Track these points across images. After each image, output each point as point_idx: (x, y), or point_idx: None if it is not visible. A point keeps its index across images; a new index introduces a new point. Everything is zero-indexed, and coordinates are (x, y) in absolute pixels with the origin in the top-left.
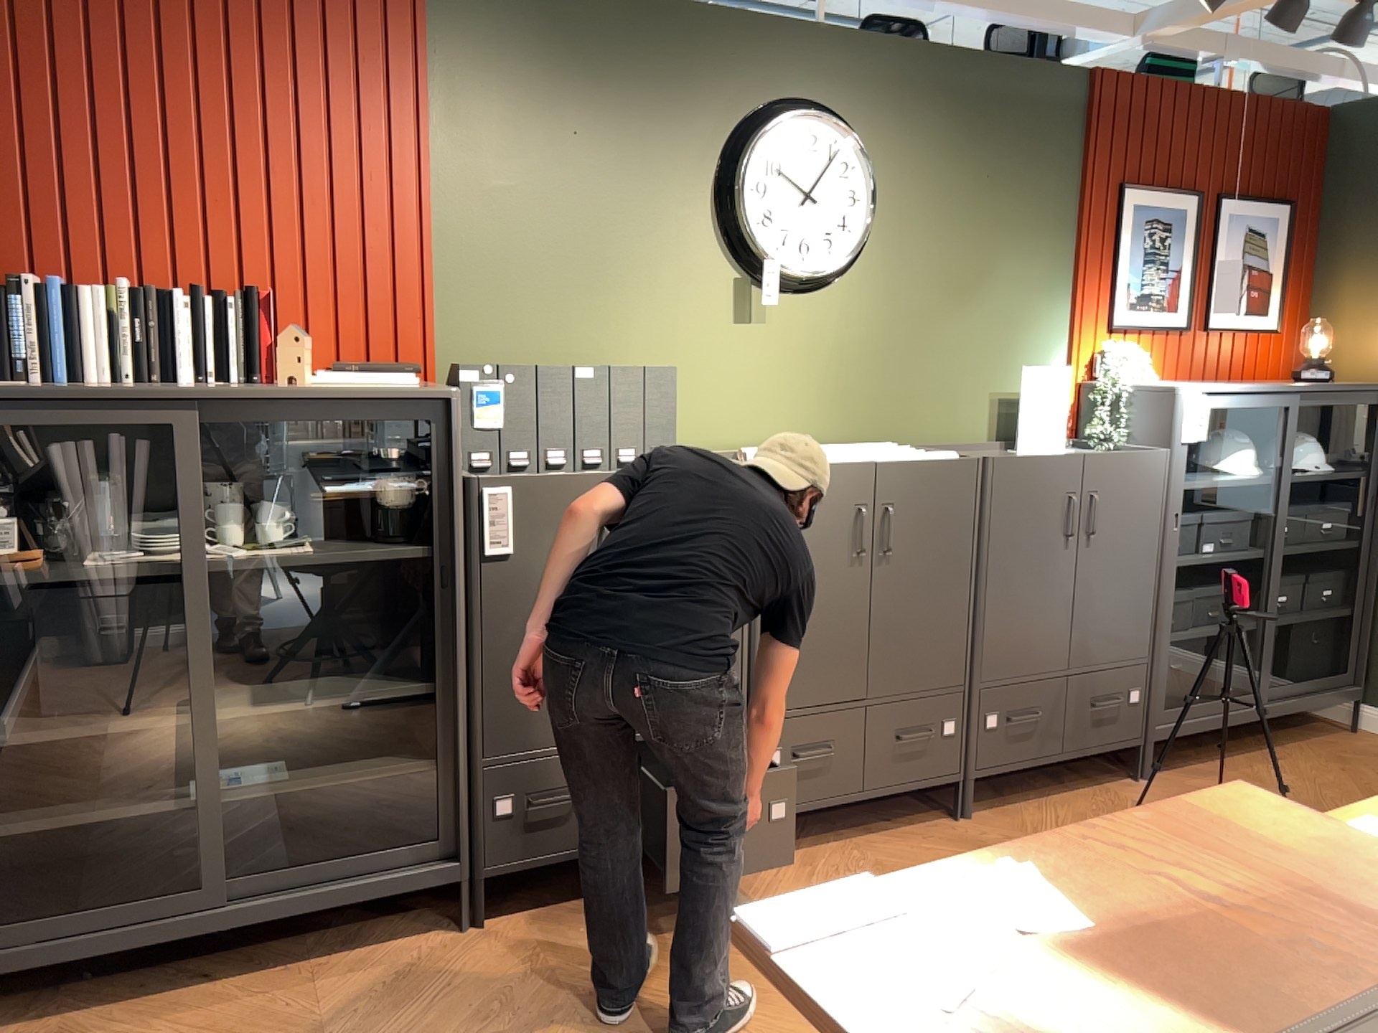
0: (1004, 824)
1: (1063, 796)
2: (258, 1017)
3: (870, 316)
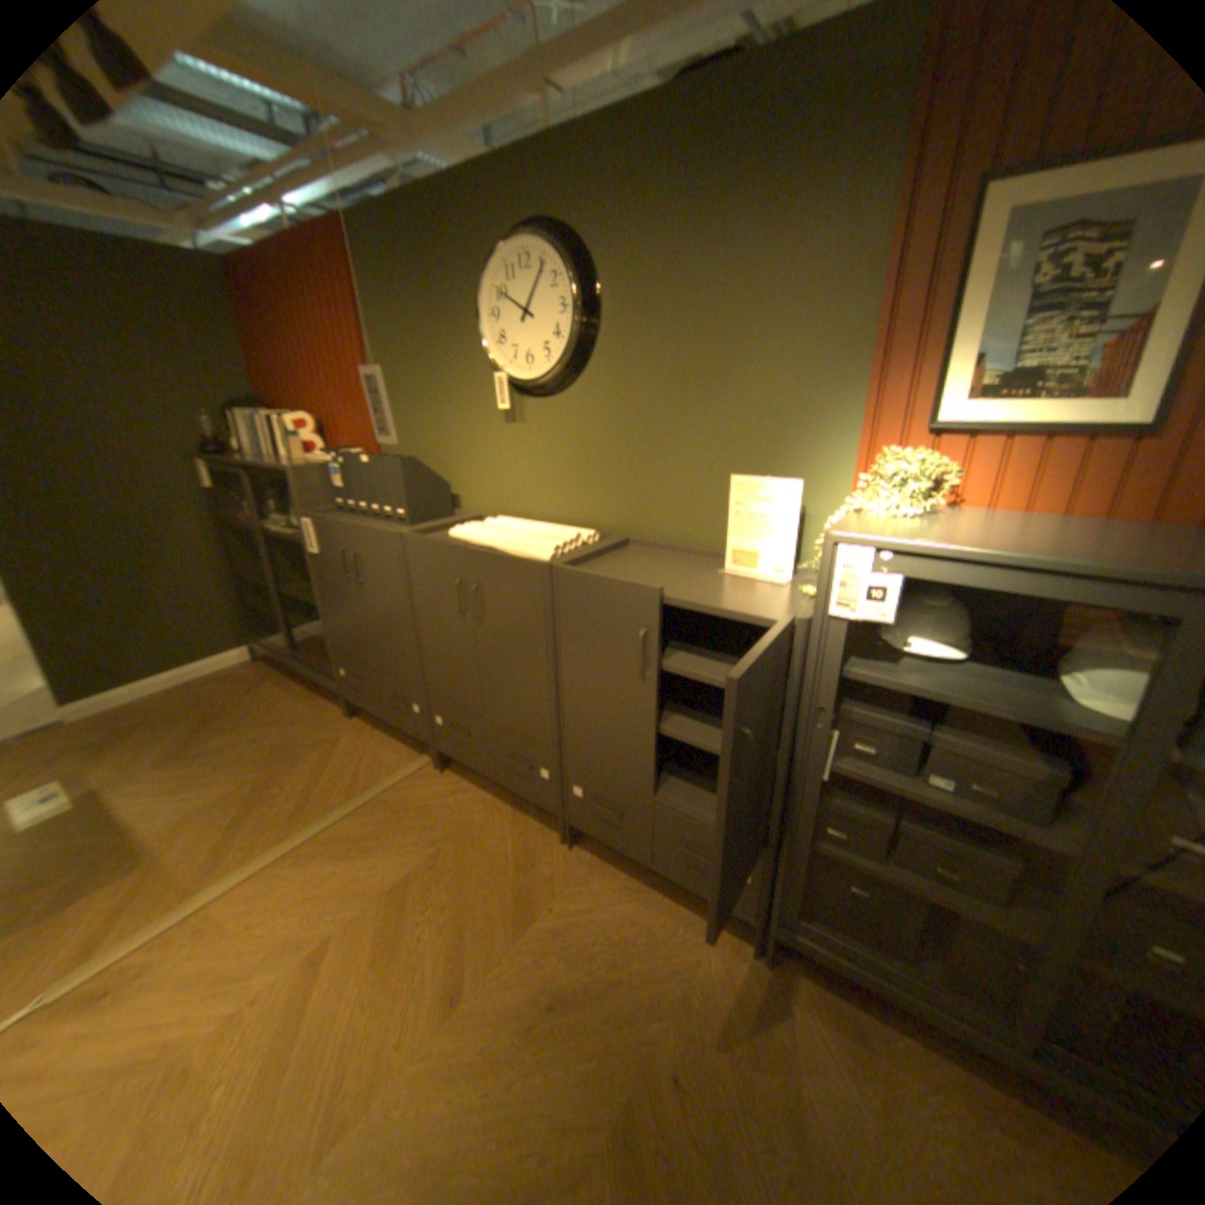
0: (575, 872)
1: (660, 901)
2: (274, 703)
3: (602, 416)
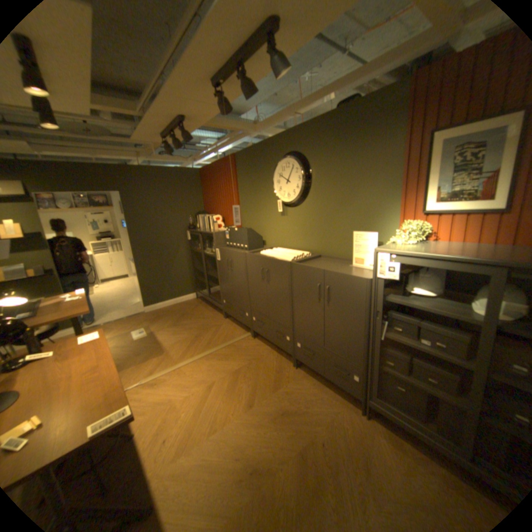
0: (297, 376)
1: (328, 391)
2: (203, 312)
3: (312, 212)
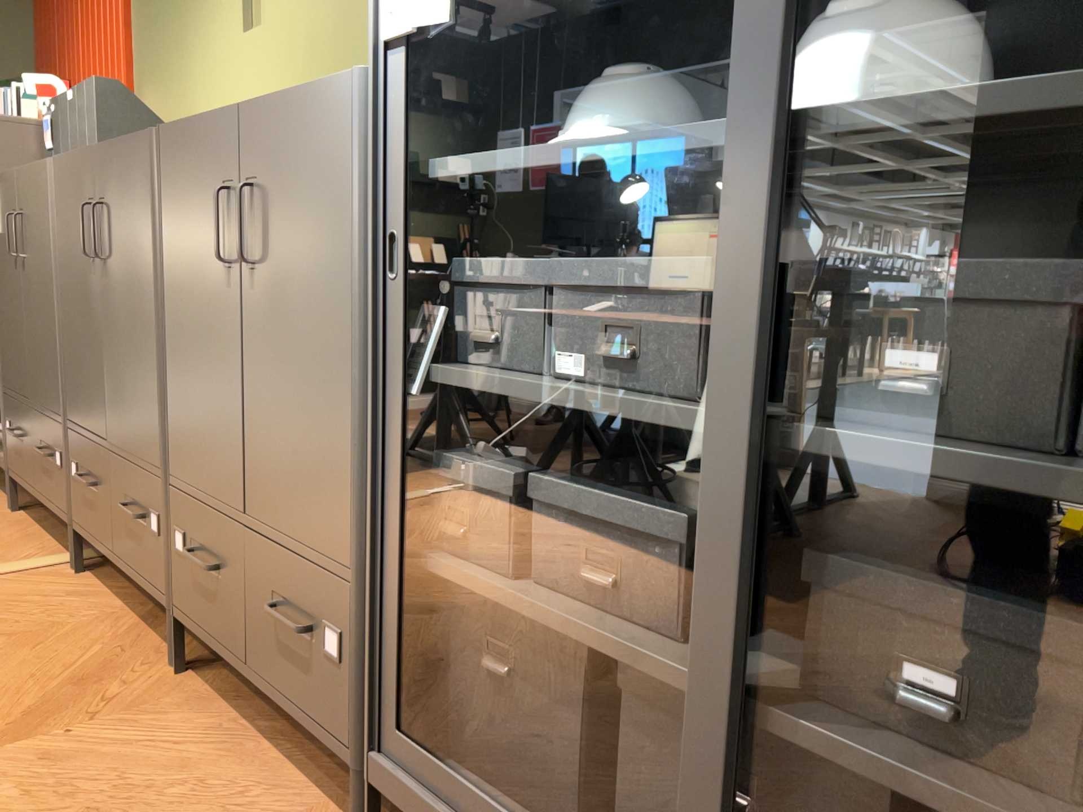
0: (159, 701)
1: (264, 756)
2: None
3: None
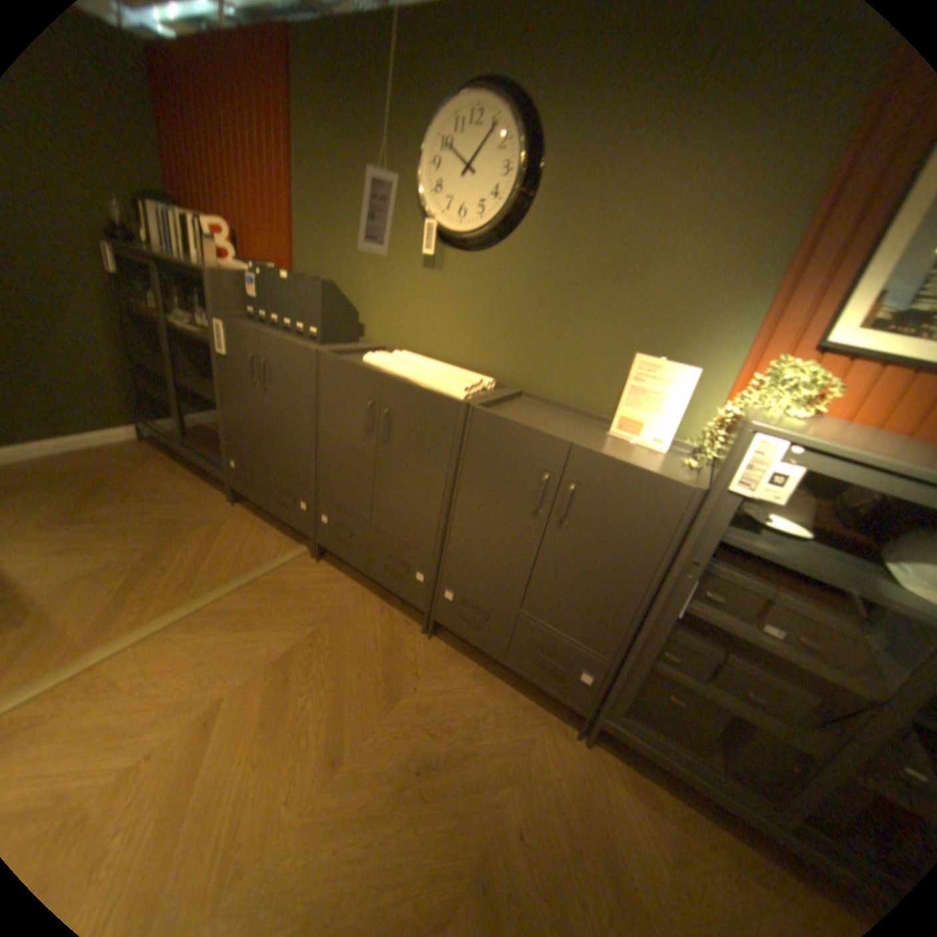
0: (434, 658)
1: (503, 687)
2: (162, 480)
3: (520, 278)
